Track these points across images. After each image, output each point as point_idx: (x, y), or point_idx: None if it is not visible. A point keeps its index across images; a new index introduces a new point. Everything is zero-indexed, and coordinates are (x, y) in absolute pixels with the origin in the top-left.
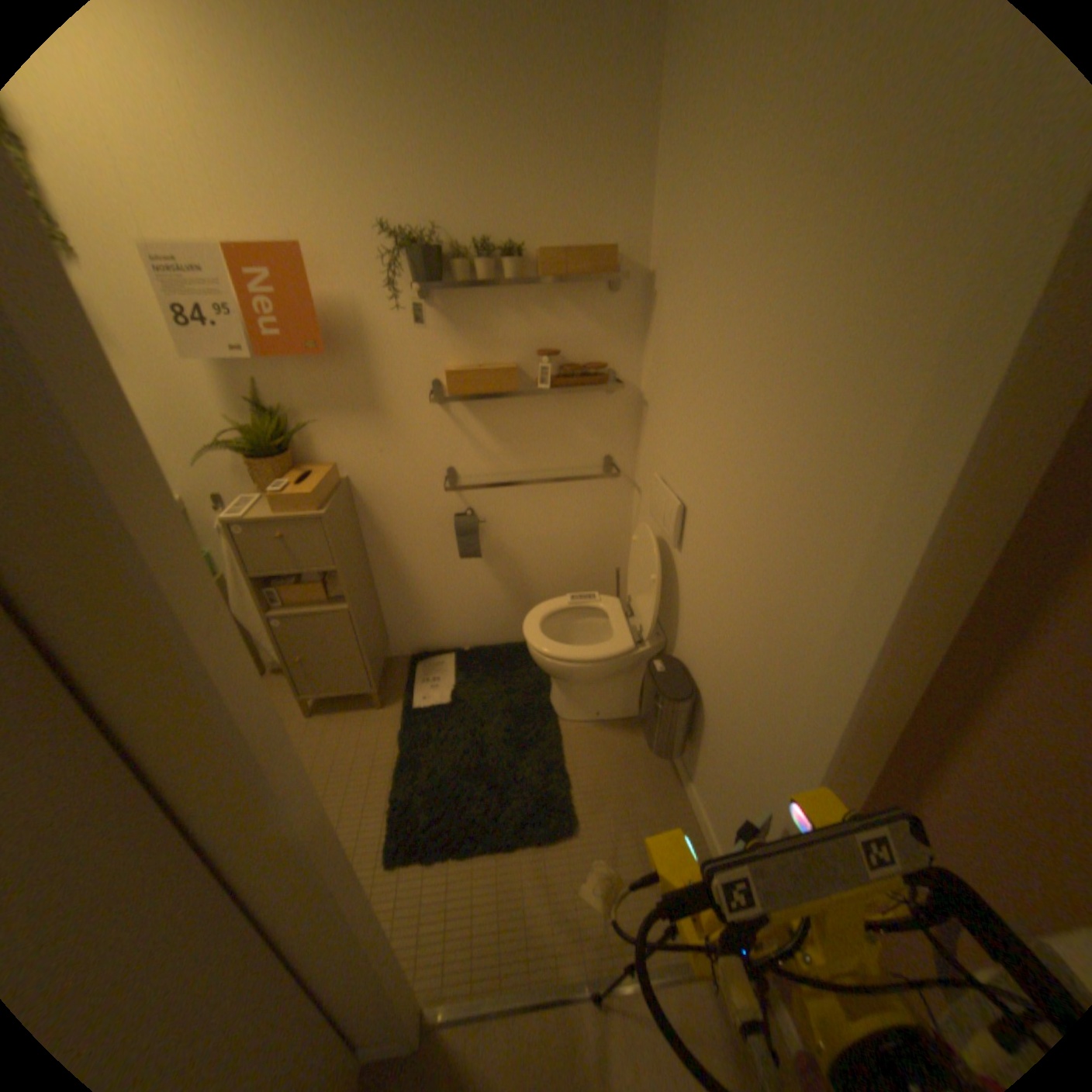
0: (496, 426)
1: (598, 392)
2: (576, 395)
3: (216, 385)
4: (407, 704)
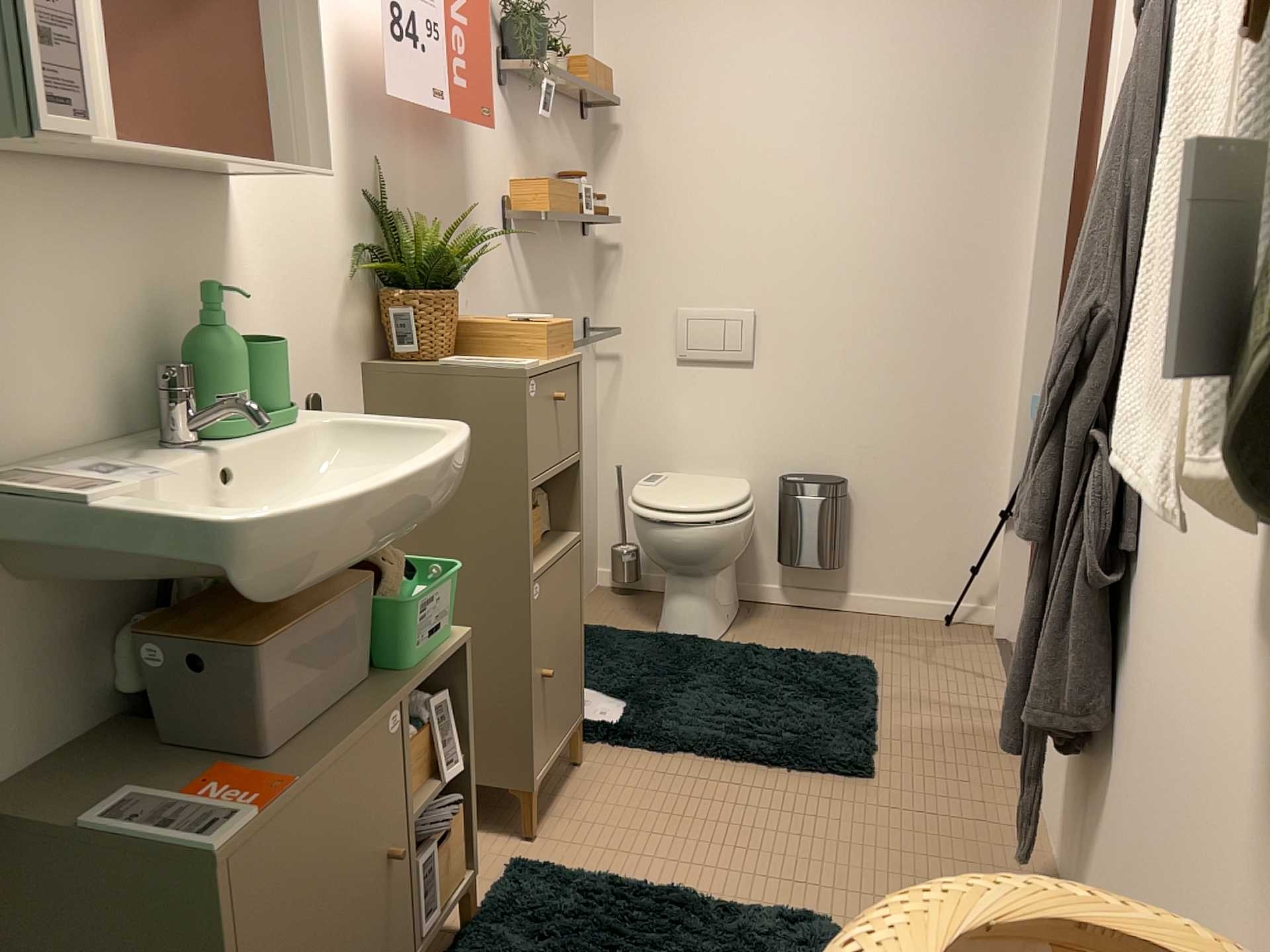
0: (535, 271)
1: (581, 234)
2: (571, 236)
3: (344, 162)
4: (603, 728)
